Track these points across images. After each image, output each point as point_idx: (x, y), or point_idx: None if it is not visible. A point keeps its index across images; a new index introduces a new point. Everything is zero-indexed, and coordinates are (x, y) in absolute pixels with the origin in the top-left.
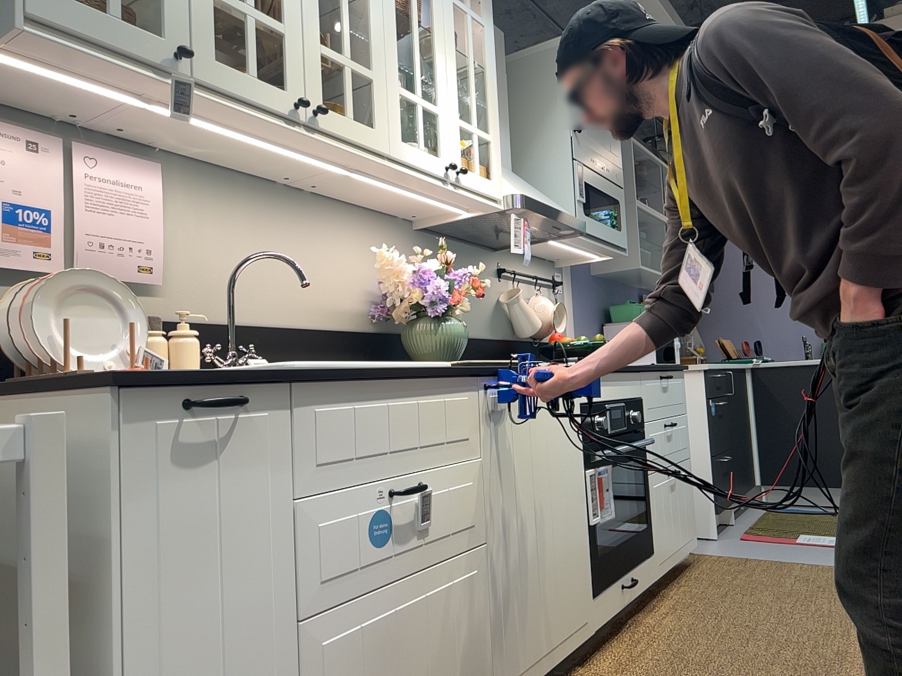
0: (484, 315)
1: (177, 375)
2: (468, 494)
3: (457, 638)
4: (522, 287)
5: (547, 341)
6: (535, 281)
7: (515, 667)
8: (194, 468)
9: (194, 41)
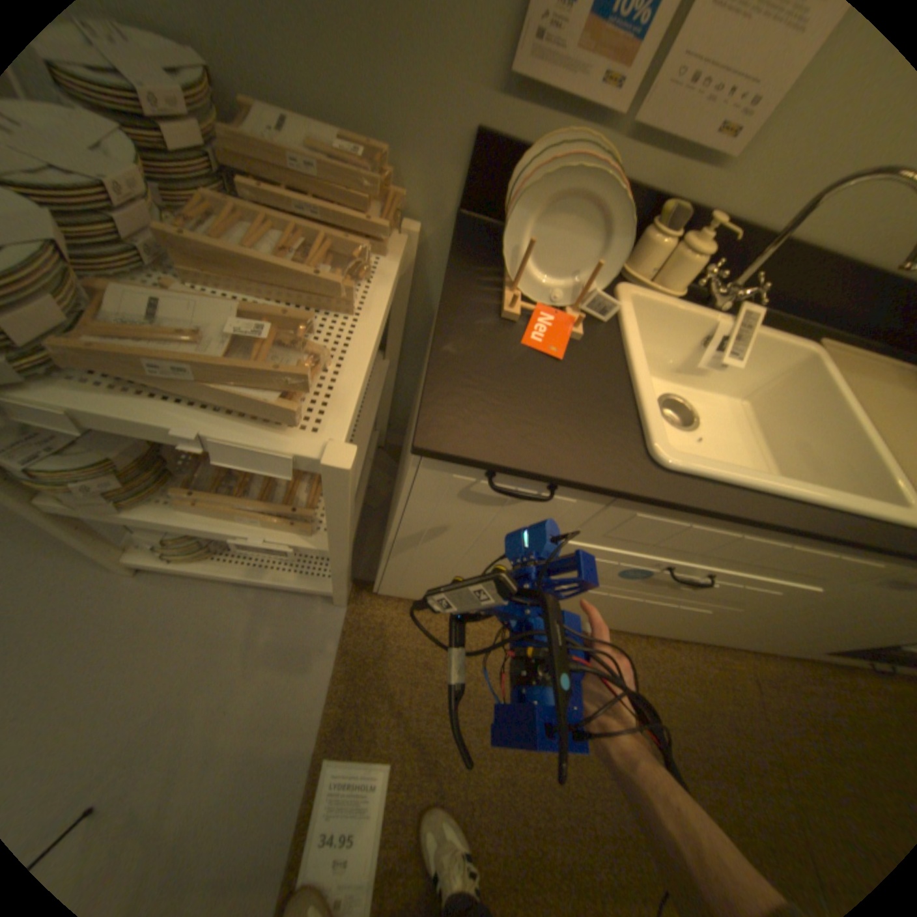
0: None
1: (488, 469)
2: (770, 598)
3: (654, 619)
4: None
5: None
6: None
7: (692, 639)
8: (484, 508)
9: None
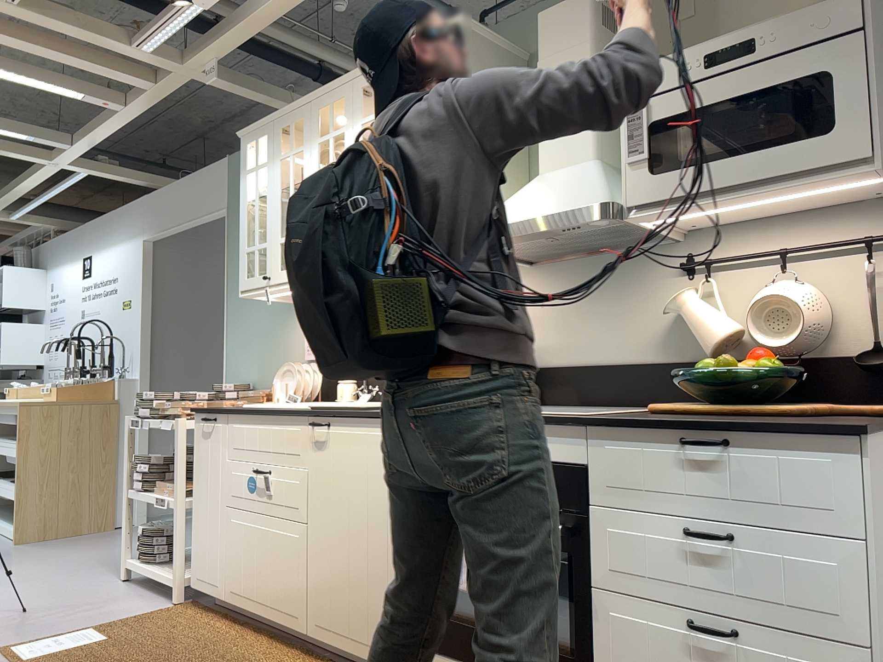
0: (643, 333)
1: (200, 410)
2: (295, 487)
3: (284, 565)
4: (750, 276)
5: (834, 355)
6: (800, 254)
7: (323, 620)
8: (206, 439)
9: (273, 268)
